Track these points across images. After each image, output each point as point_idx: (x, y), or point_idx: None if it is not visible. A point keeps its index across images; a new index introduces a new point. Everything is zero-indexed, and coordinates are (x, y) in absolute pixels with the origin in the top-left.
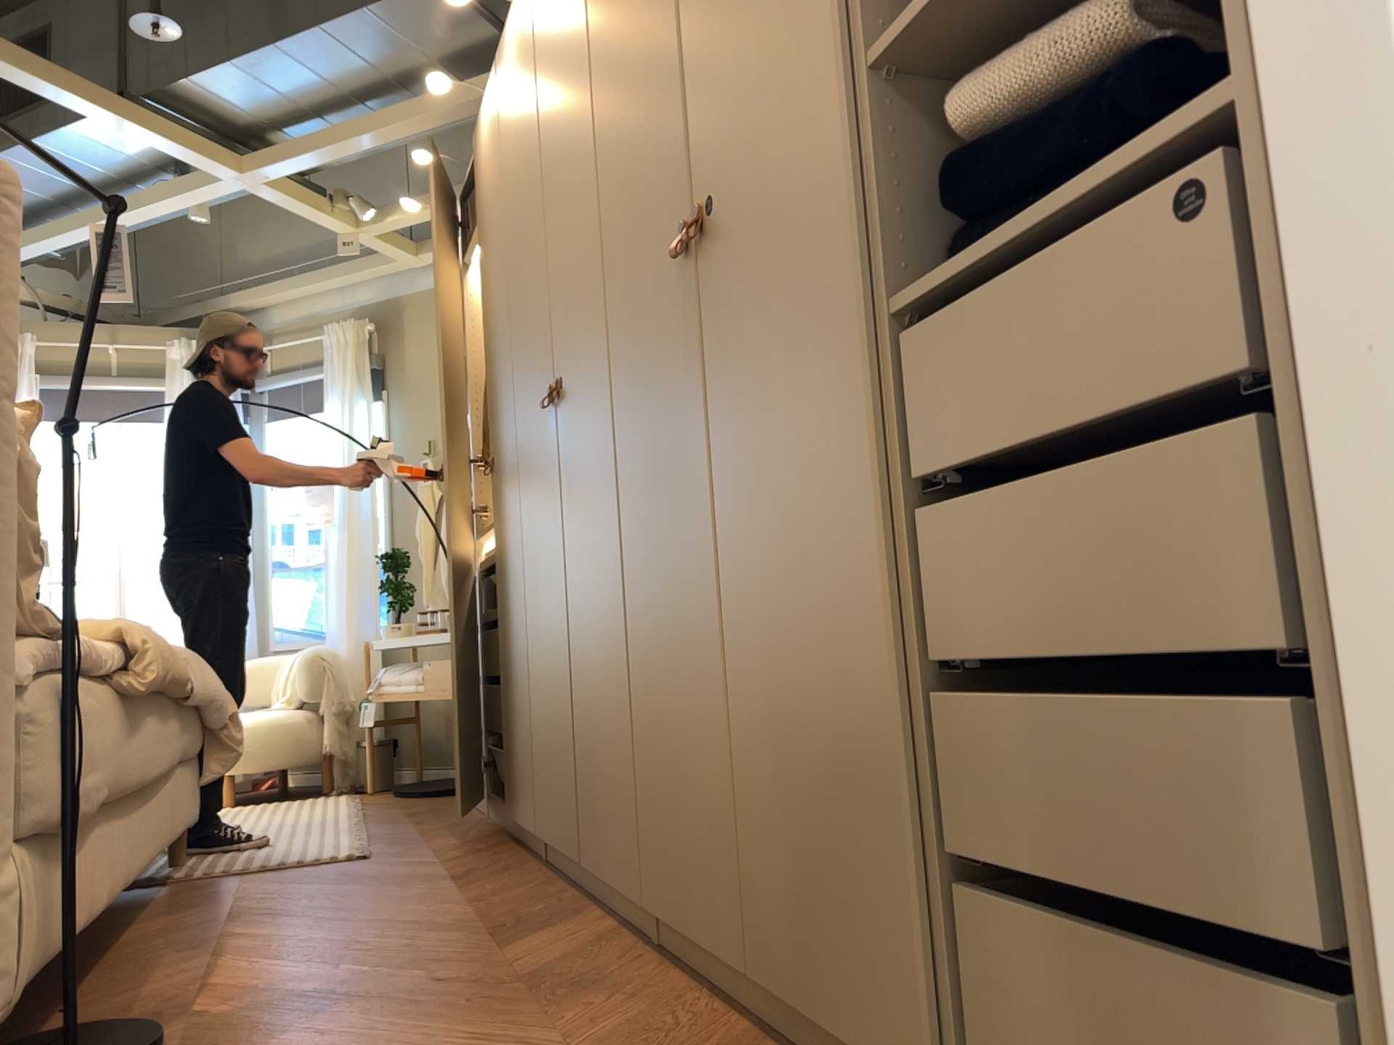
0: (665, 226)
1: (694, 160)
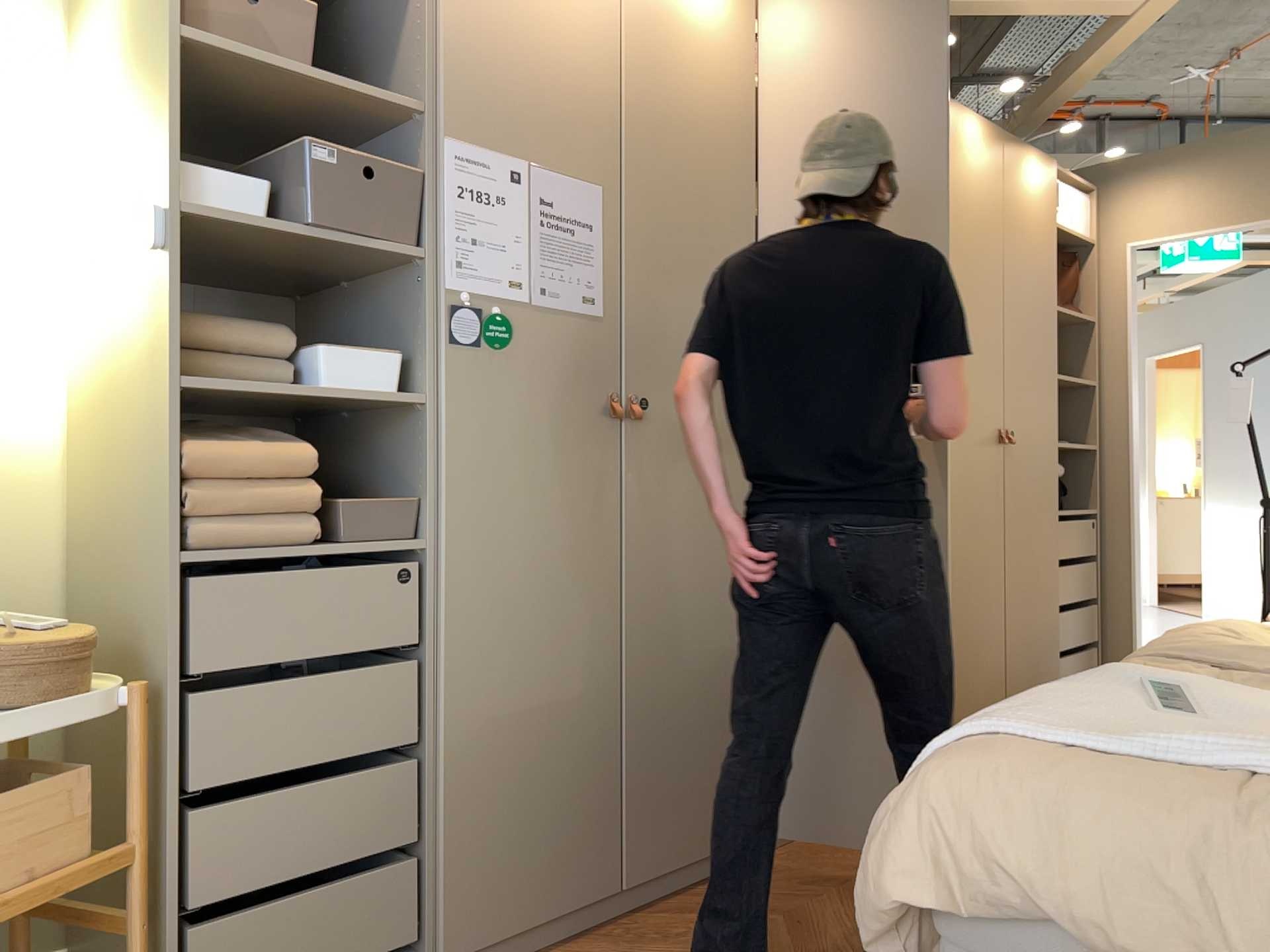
0: (990, 412)
1: (1007, 401)
